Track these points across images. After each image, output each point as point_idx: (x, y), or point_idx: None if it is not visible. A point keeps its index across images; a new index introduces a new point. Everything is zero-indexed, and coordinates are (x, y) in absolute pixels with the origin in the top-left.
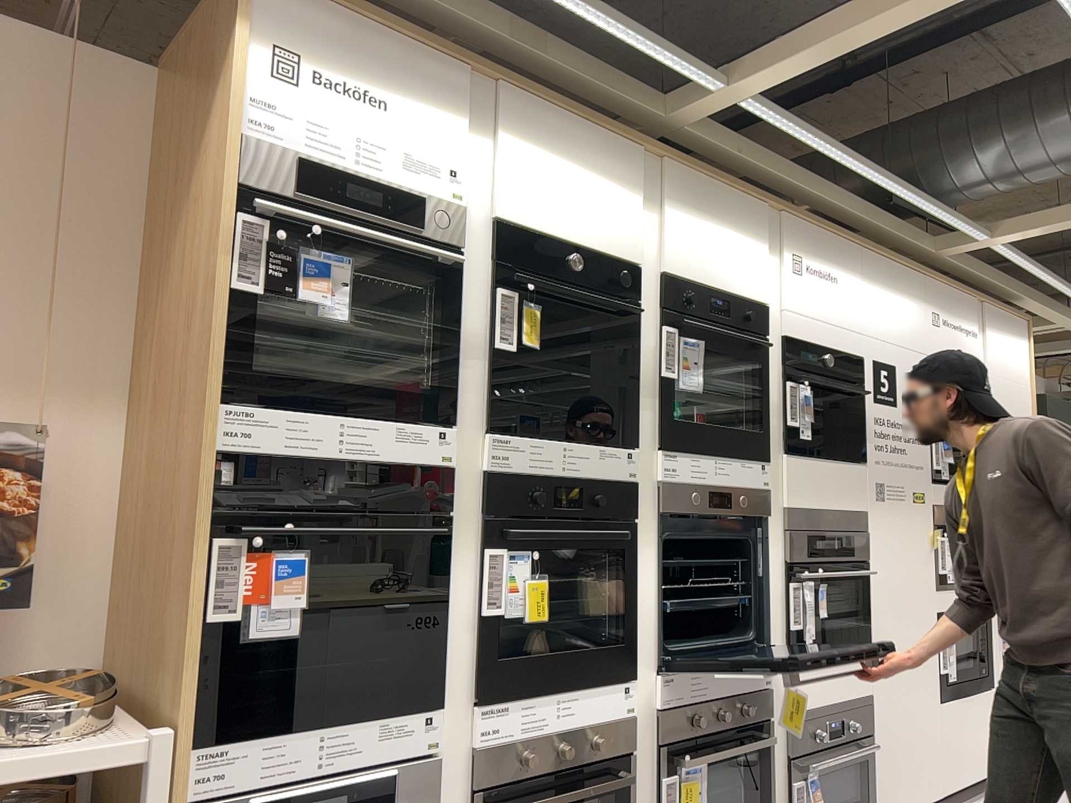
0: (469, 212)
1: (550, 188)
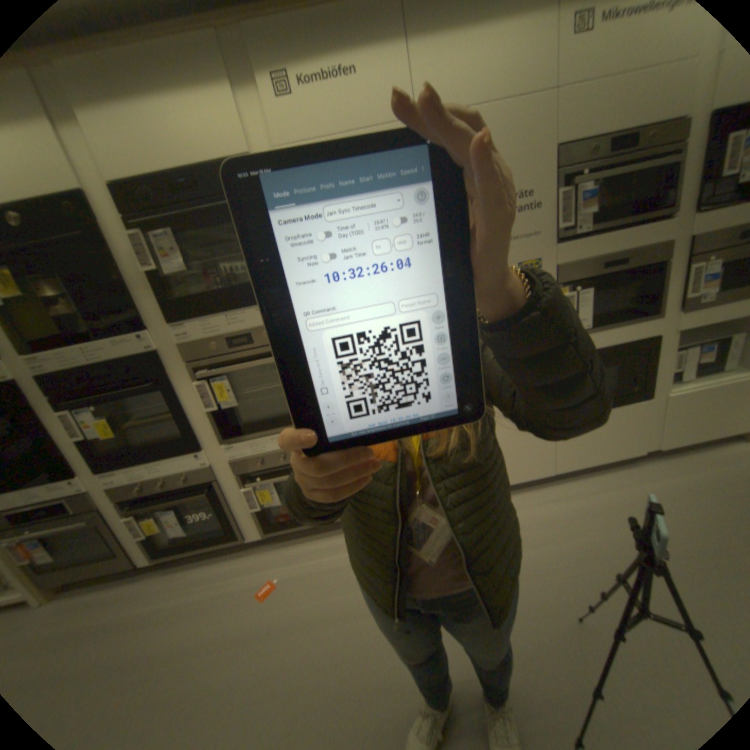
0: None
1: None
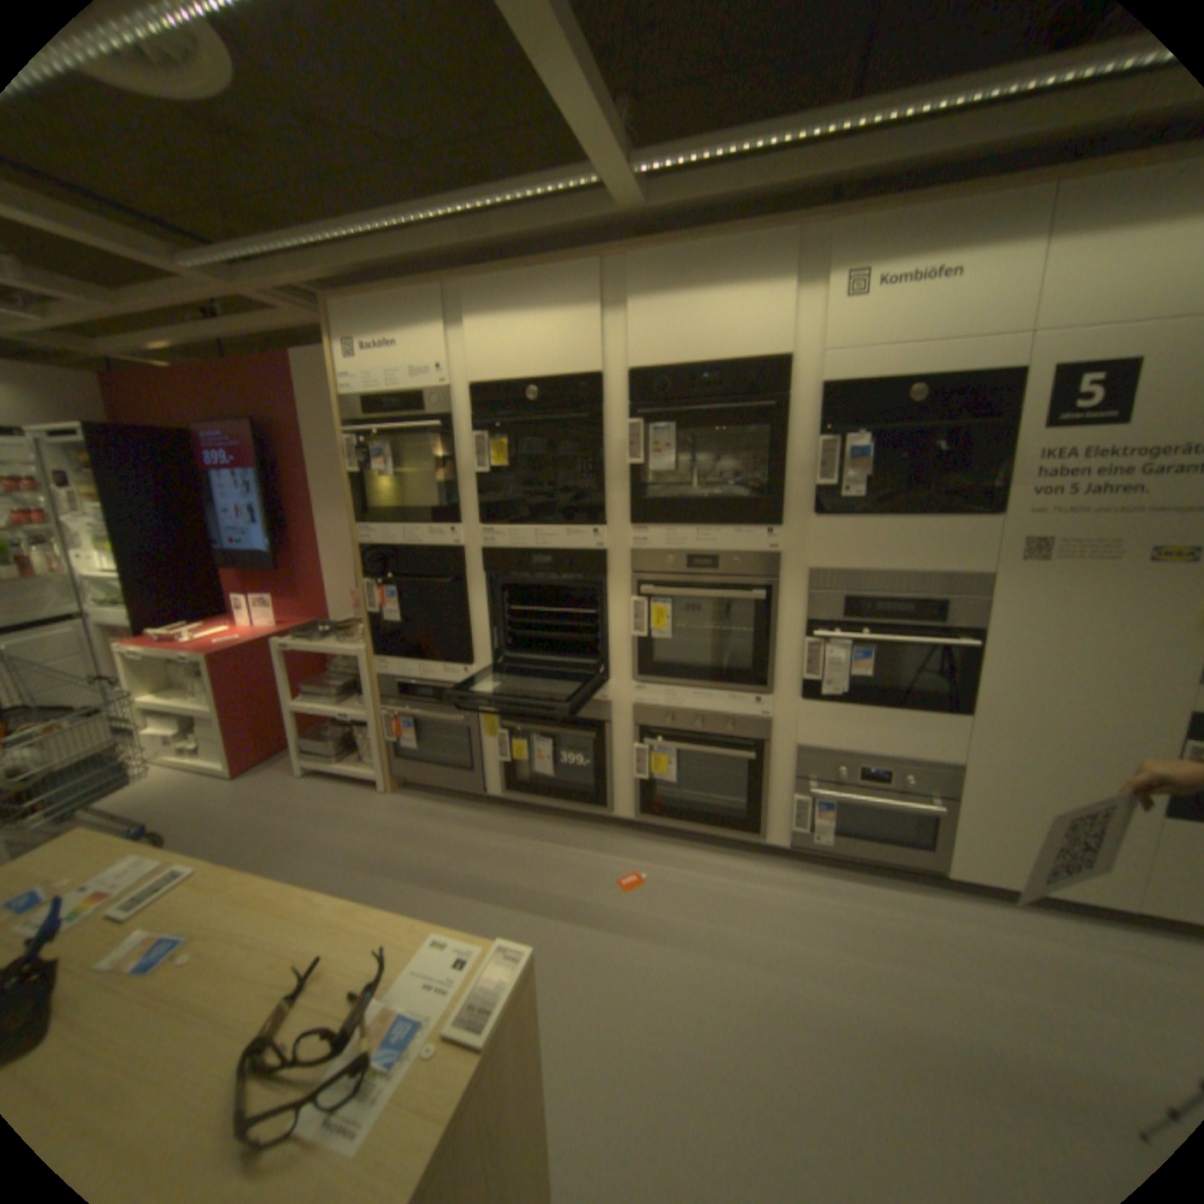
0: (449, 385)
1: (504, 339)
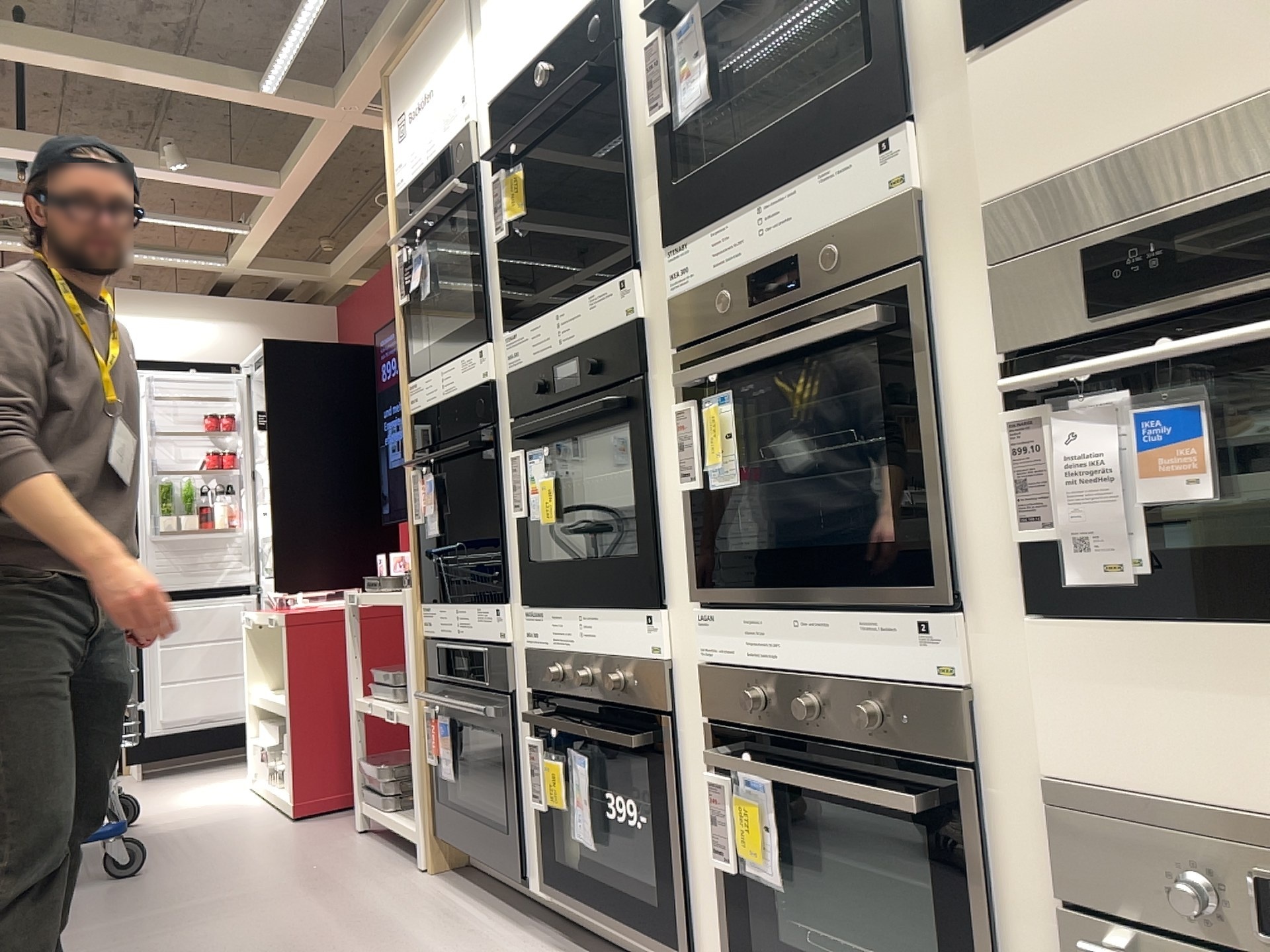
0: (475, 118)
1: (514, 10)
